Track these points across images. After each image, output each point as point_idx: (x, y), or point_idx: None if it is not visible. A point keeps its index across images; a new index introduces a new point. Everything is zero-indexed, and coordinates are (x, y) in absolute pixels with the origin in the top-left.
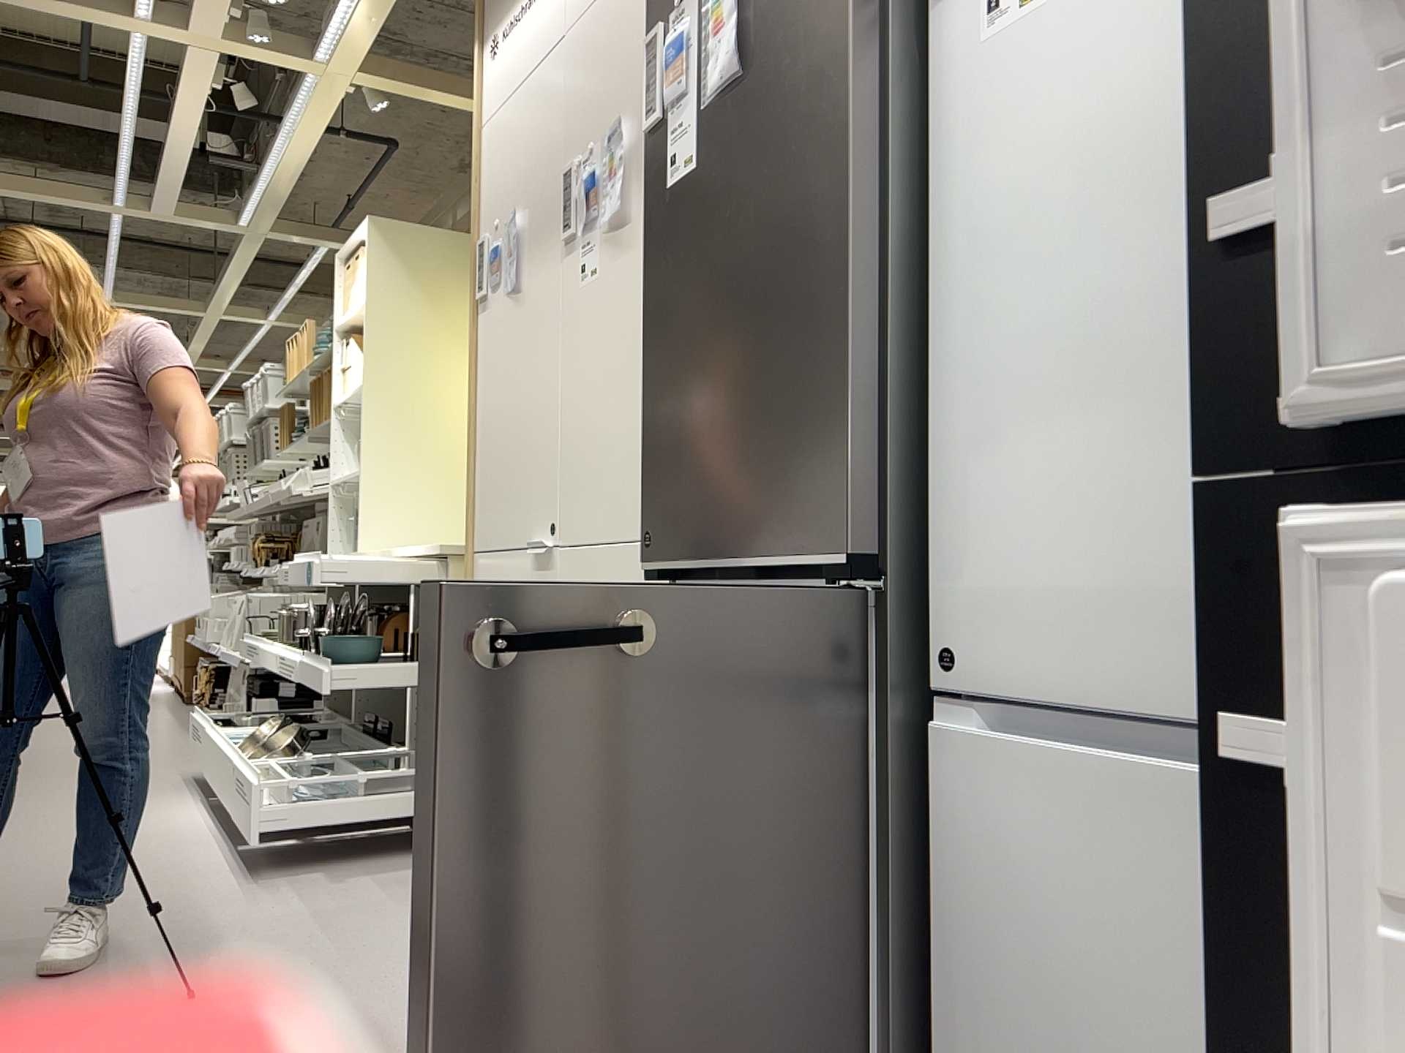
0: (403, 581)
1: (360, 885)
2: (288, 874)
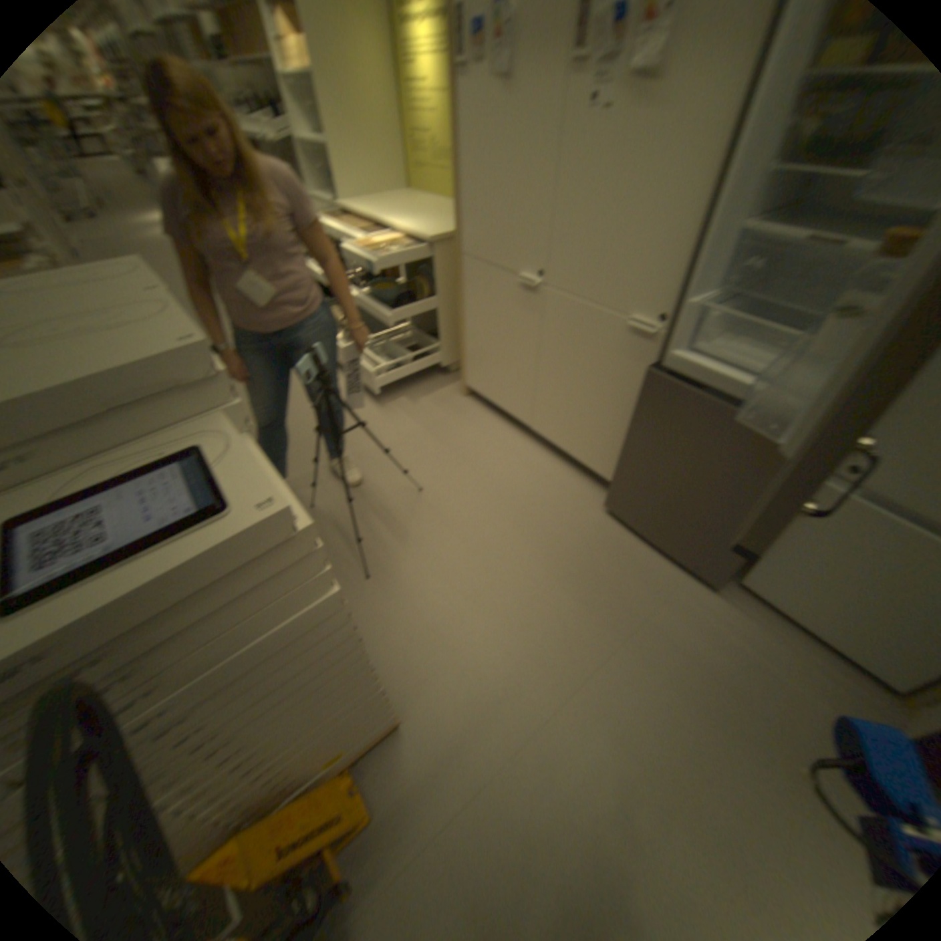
0: (412, 254)
1: (428, 403)
2: (393, 397)
